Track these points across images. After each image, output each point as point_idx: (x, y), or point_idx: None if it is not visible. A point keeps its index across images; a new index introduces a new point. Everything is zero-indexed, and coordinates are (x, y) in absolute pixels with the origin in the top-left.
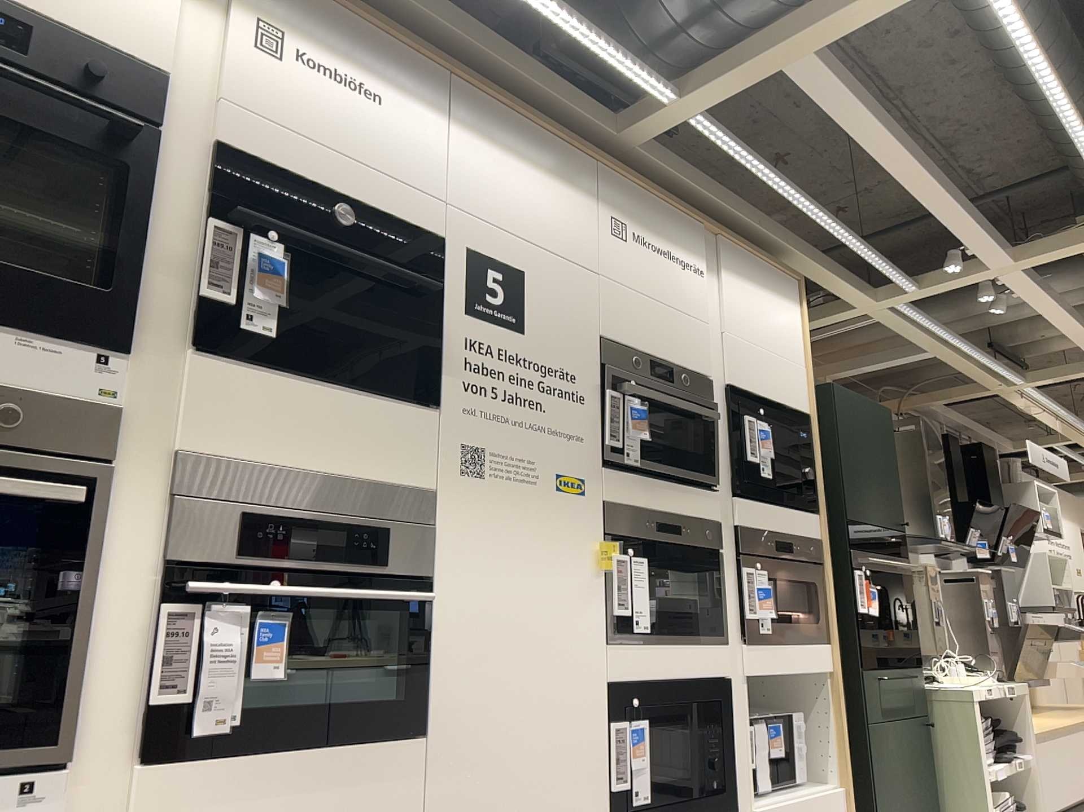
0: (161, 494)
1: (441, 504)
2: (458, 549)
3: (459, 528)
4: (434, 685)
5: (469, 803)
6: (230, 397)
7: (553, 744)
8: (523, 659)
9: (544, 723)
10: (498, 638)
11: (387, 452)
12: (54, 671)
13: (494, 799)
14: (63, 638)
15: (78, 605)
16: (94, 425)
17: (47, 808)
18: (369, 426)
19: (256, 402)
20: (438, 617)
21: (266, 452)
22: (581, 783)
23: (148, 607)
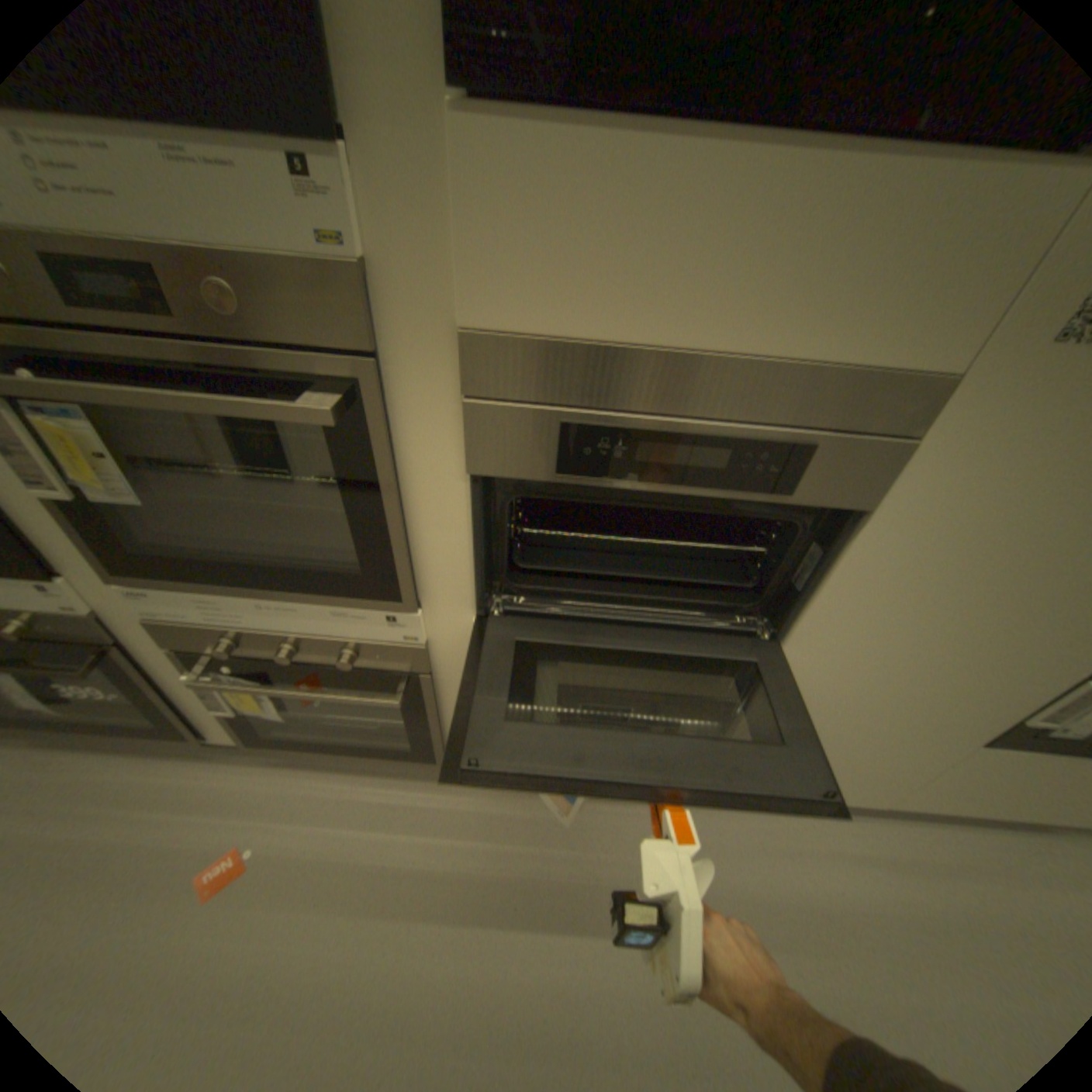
0: (452, 389)
1: (962, 401)
2: (952, 475)
3: (978, 442)
4: (813, 614)
5: (812, 695)
6: (534, 211)
7: (966, 680)
8: (982, 609)
9: (967, 664)
10: (952, 585)
11: (876, 299)
12: (383, 556)
13: (846, 698)
14: (381, 535)
15: (386, 508)
16: (327, 298)
17: (410, 629)
18: (850, 240)
19: (587, 216)
20: (855, 554)
21: (603, 321)
22: (981, 710)
23: (461, 510)
